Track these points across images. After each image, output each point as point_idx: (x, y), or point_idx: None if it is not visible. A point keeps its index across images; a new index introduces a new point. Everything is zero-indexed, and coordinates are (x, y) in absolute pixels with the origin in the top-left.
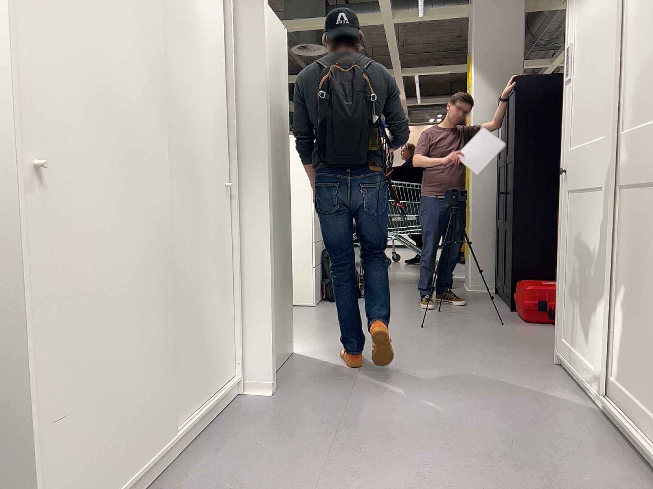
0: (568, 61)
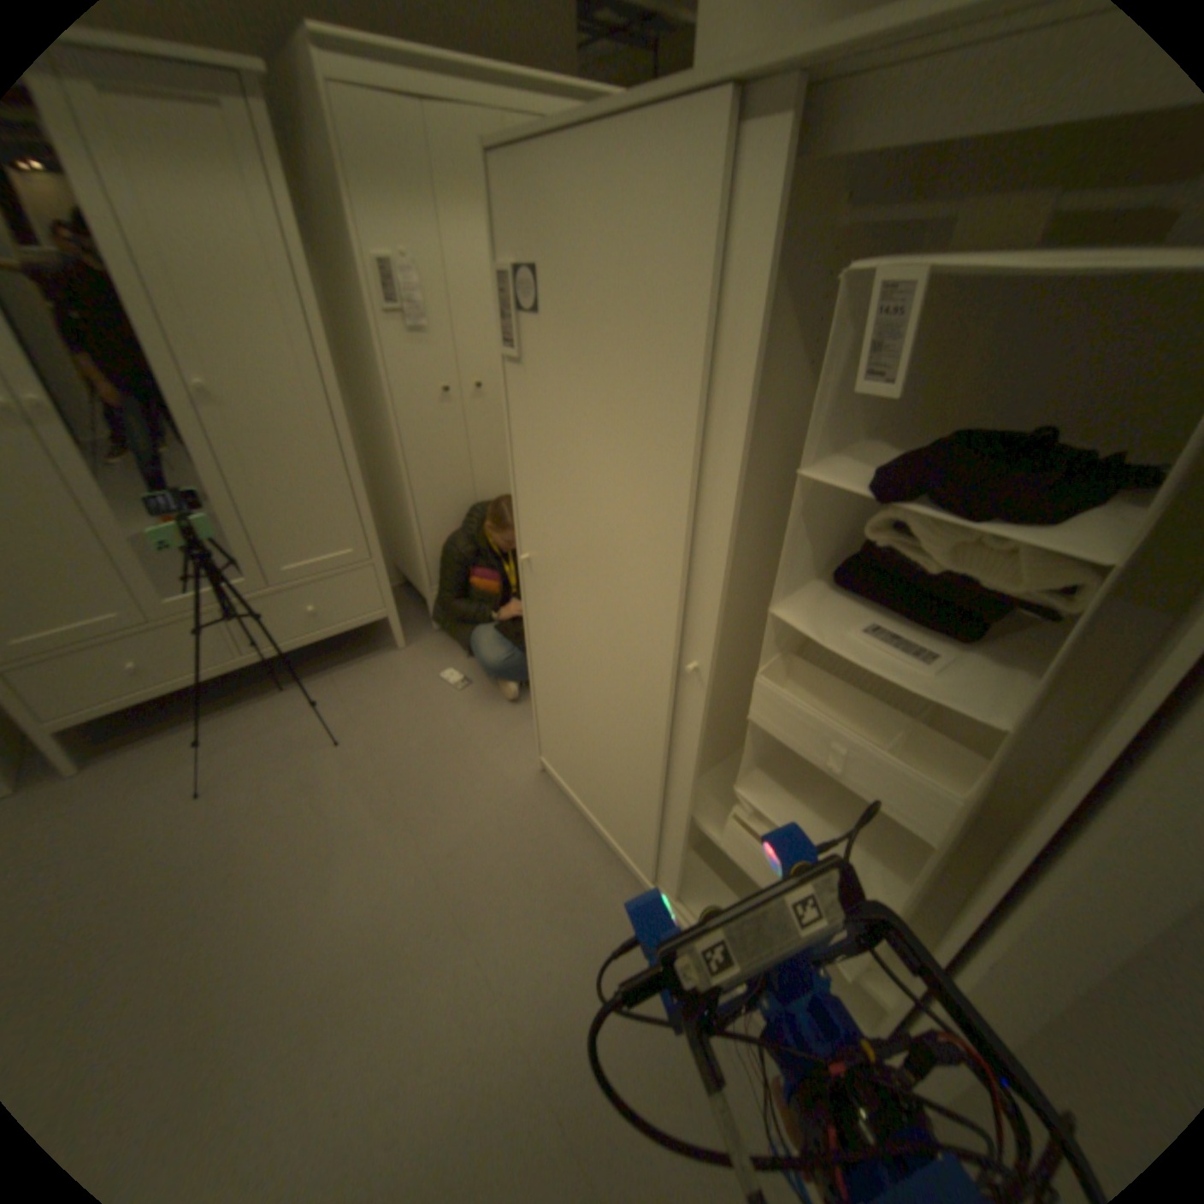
0: None
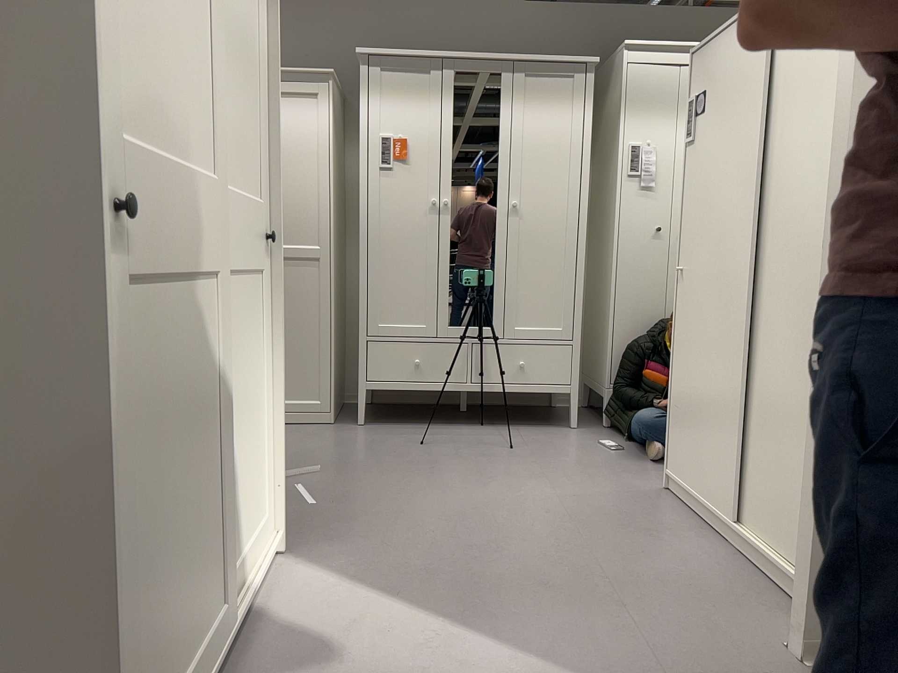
0: None
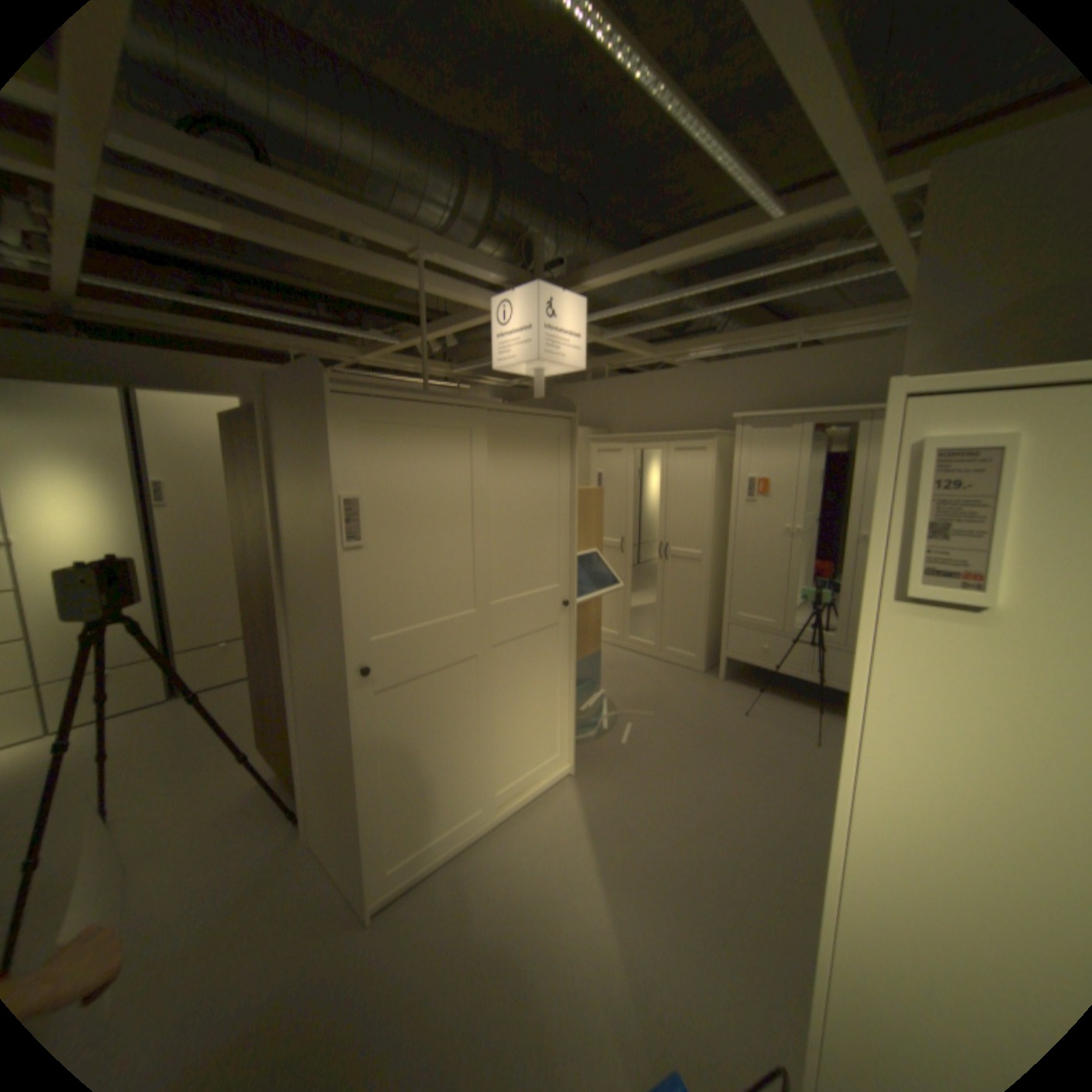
0: (363, 518)
